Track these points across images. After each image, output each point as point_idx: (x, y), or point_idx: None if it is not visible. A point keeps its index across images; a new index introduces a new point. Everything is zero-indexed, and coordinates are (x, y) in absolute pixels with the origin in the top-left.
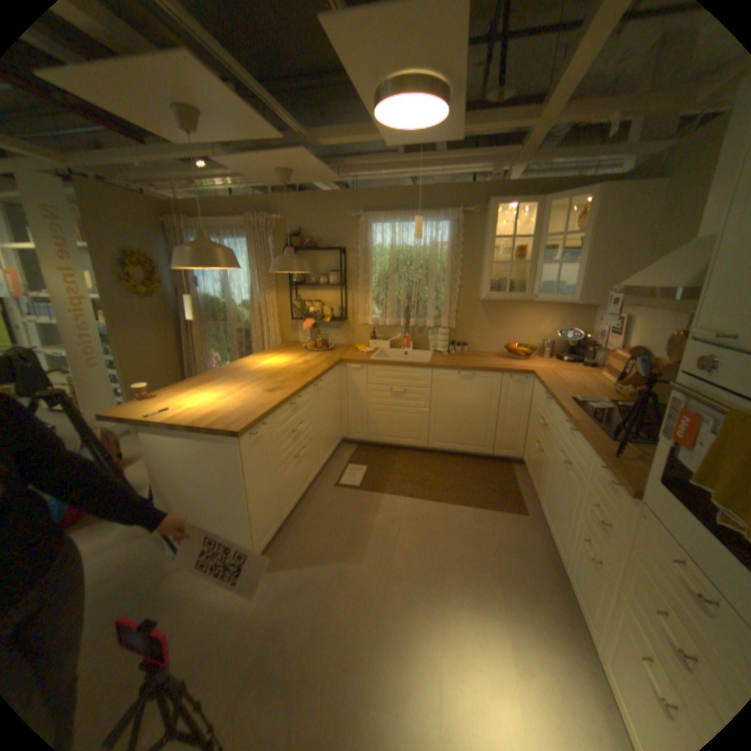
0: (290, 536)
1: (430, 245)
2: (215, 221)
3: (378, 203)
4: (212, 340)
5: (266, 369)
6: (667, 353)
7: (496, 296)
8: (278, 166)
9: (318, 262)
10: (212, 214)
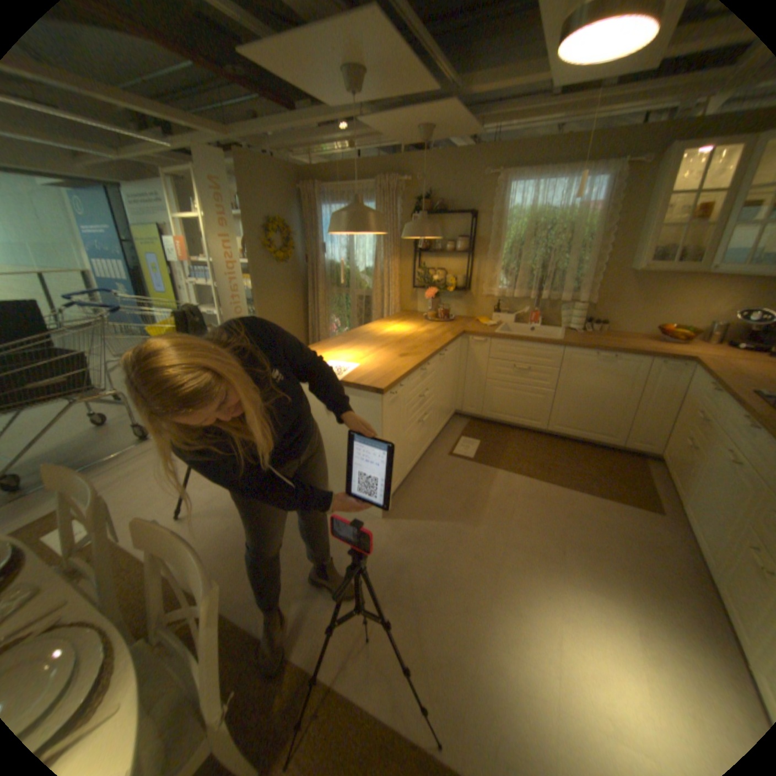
0: (409, 492)
1: (578, 205)
2: (345, 186)
3: (522, 157)
4: (334, 306)
5: (391, 335)
6: None
7: (660, 266)
8: (422, 121)
9: (445, 227)
10: (343, 178)
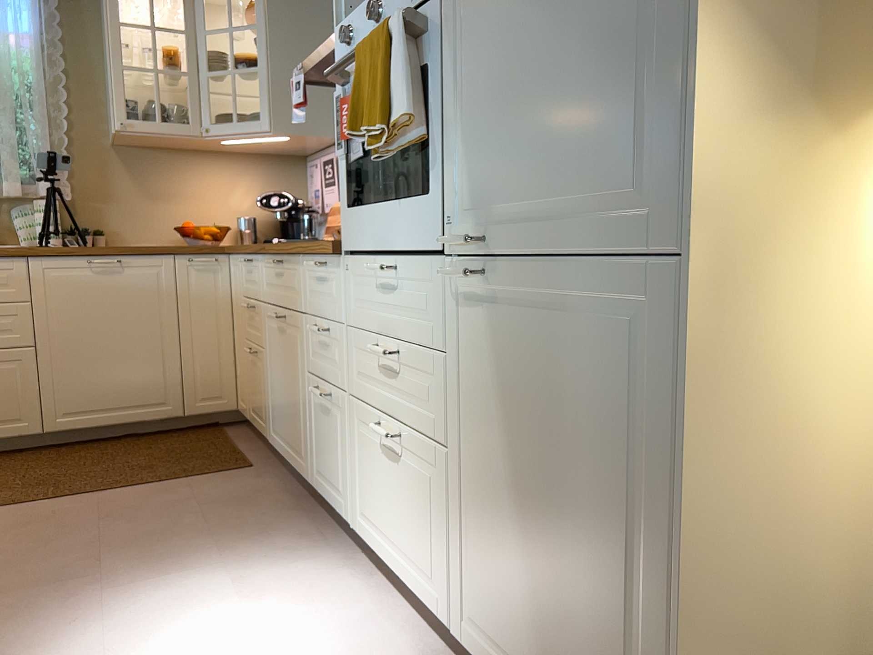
0: None
1: None
2: None
3: None
4: None
5: None
6: None
7: (141, 126)
8: None
9: None
10: None
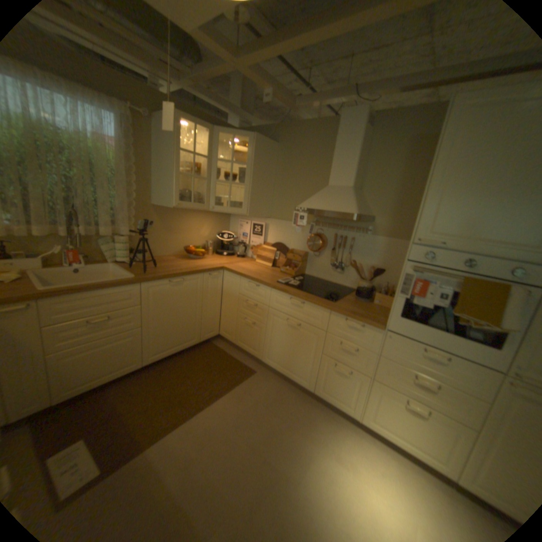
0: None
1: (90, 136)
2: None
3: None
4: None
5: None
6: (298, 245)
7: (184, 205)
8: None
9: None
10: None
